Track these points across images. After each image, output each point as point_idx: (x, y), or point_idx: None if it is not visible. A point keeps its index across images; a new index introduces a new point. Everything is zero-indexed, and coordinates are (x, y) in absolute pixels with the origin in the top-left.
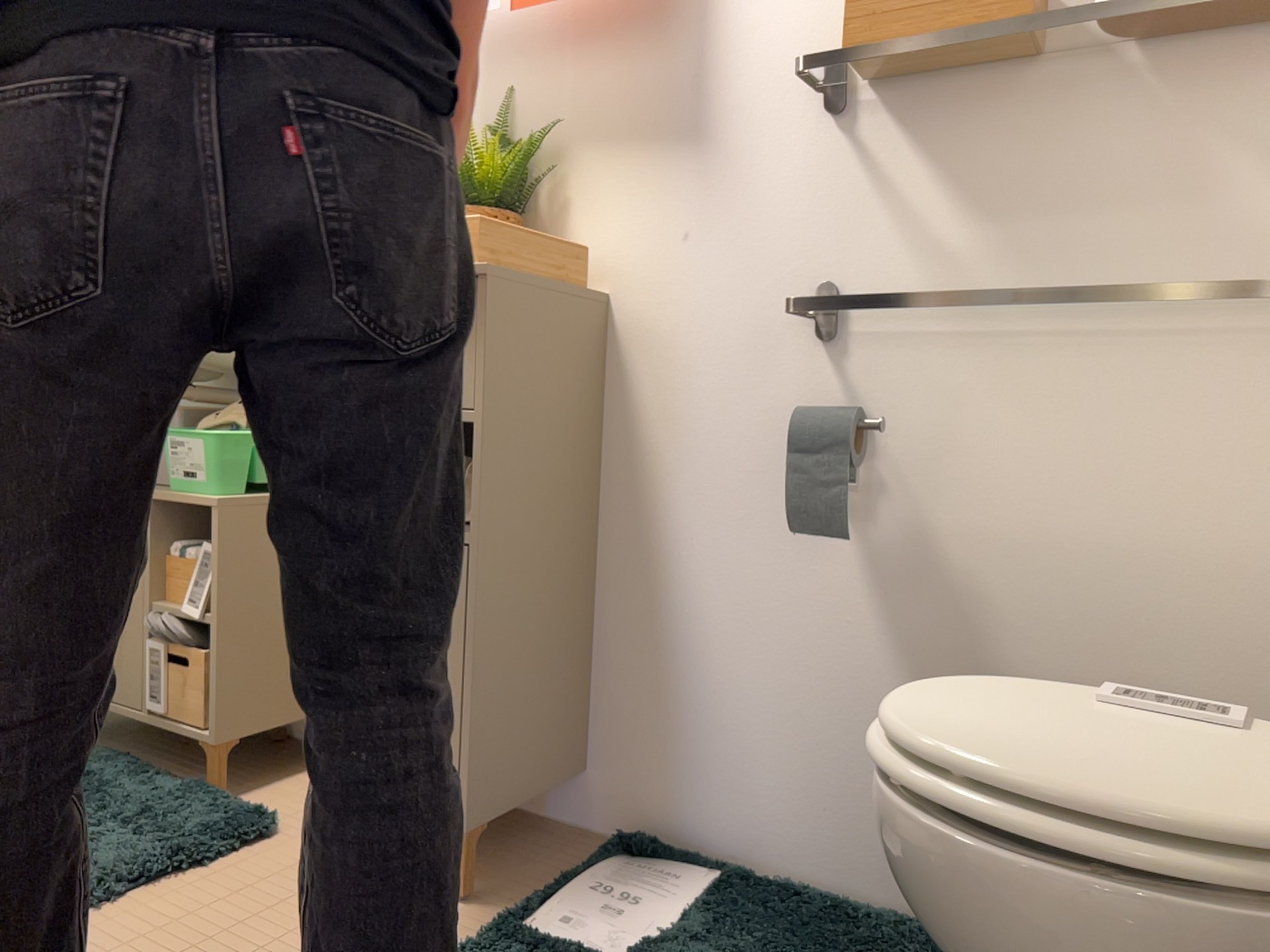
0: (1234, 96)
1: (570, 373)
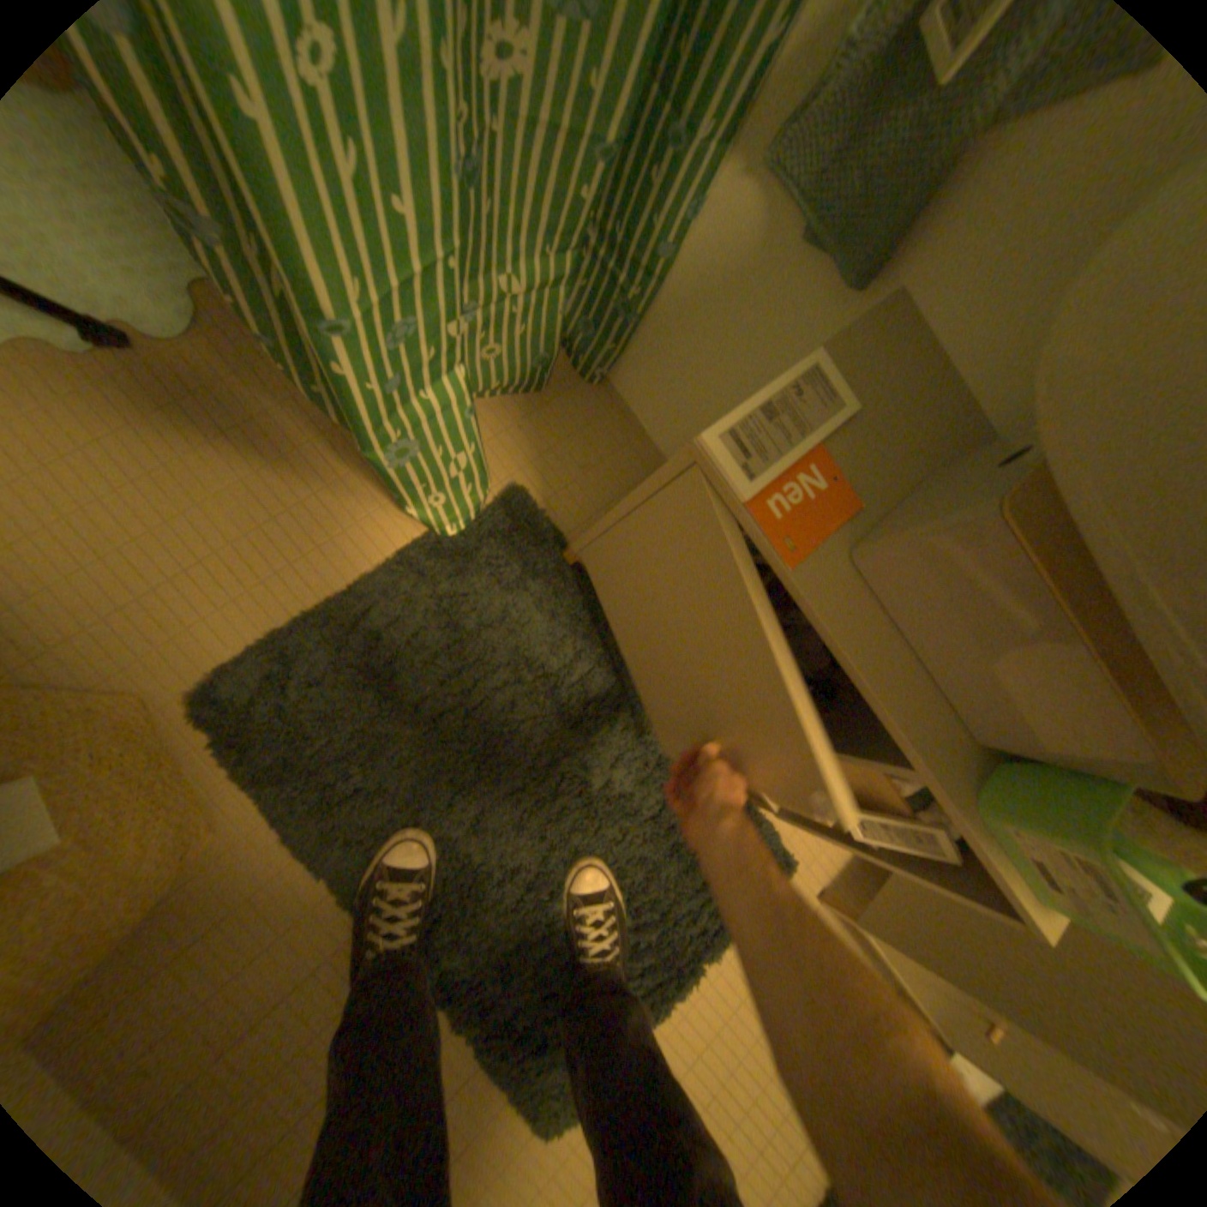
0: None
1: None
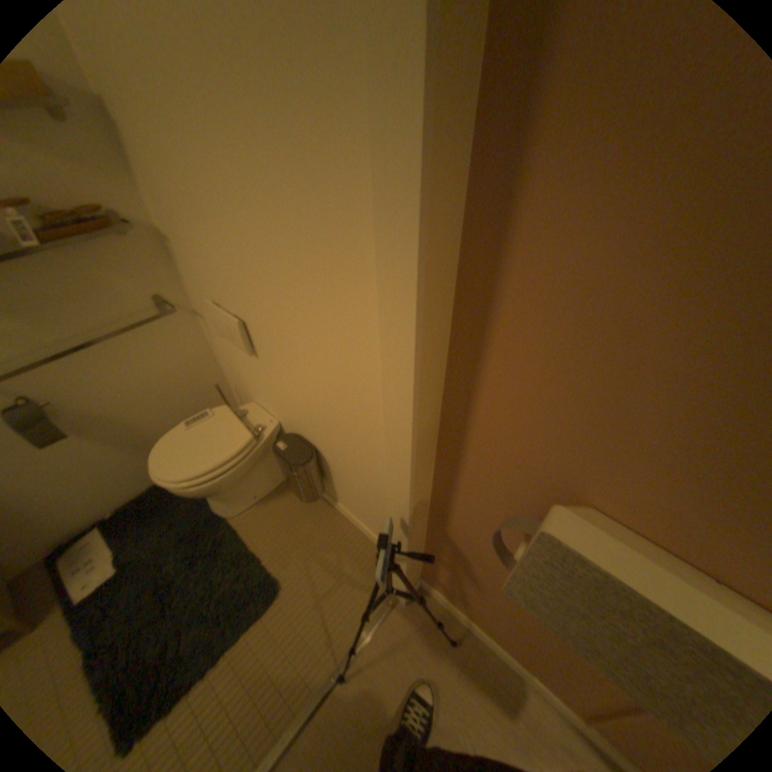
0: (88, 256)
1: None
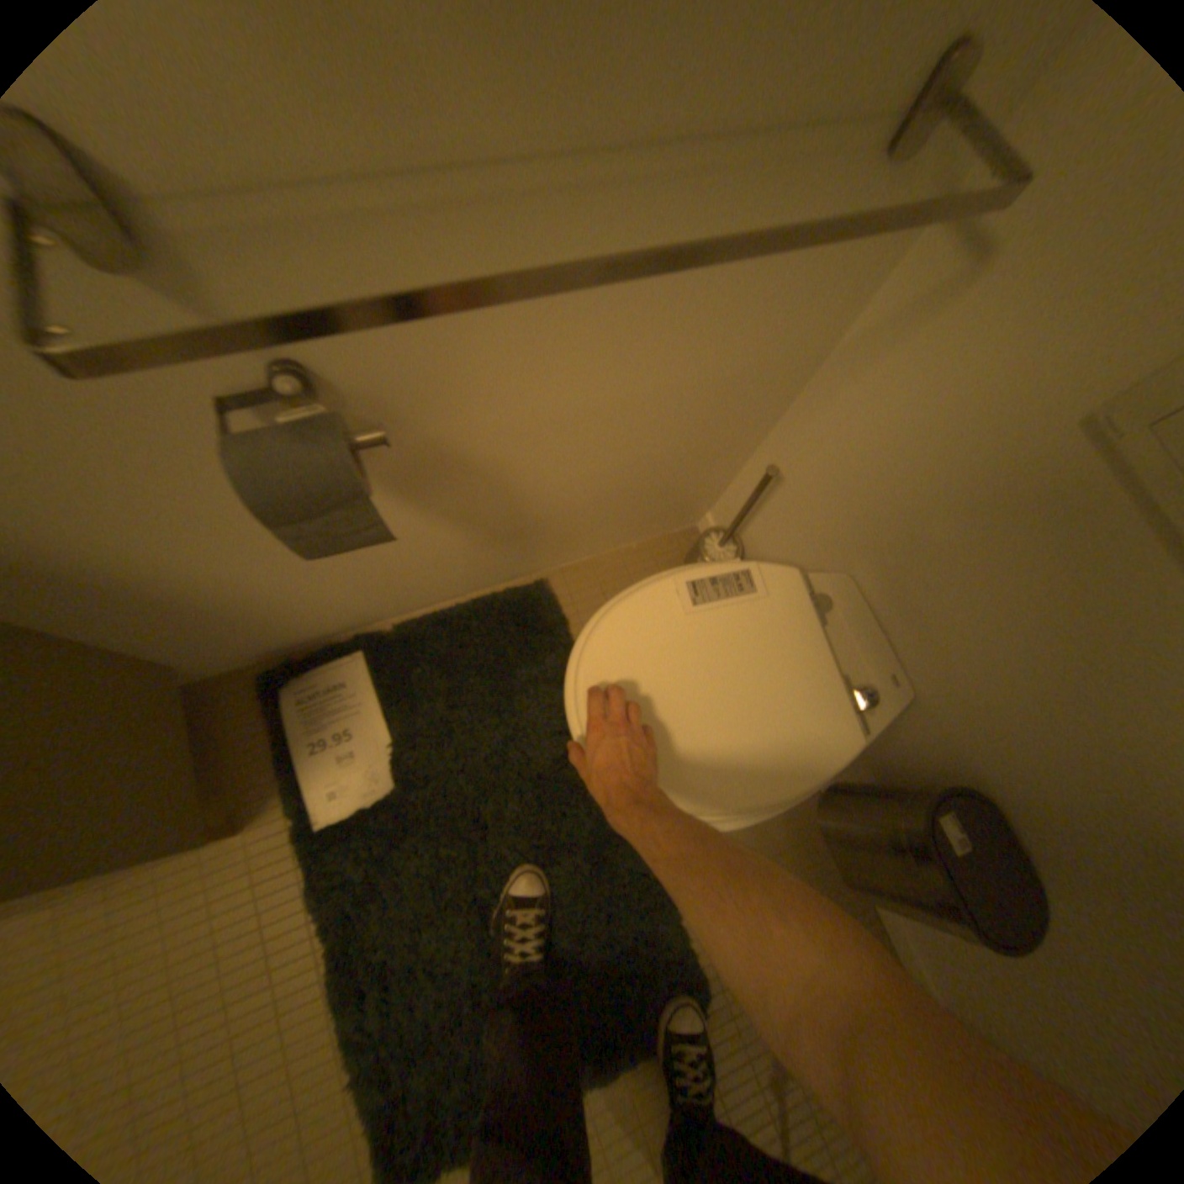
0: None
1: None
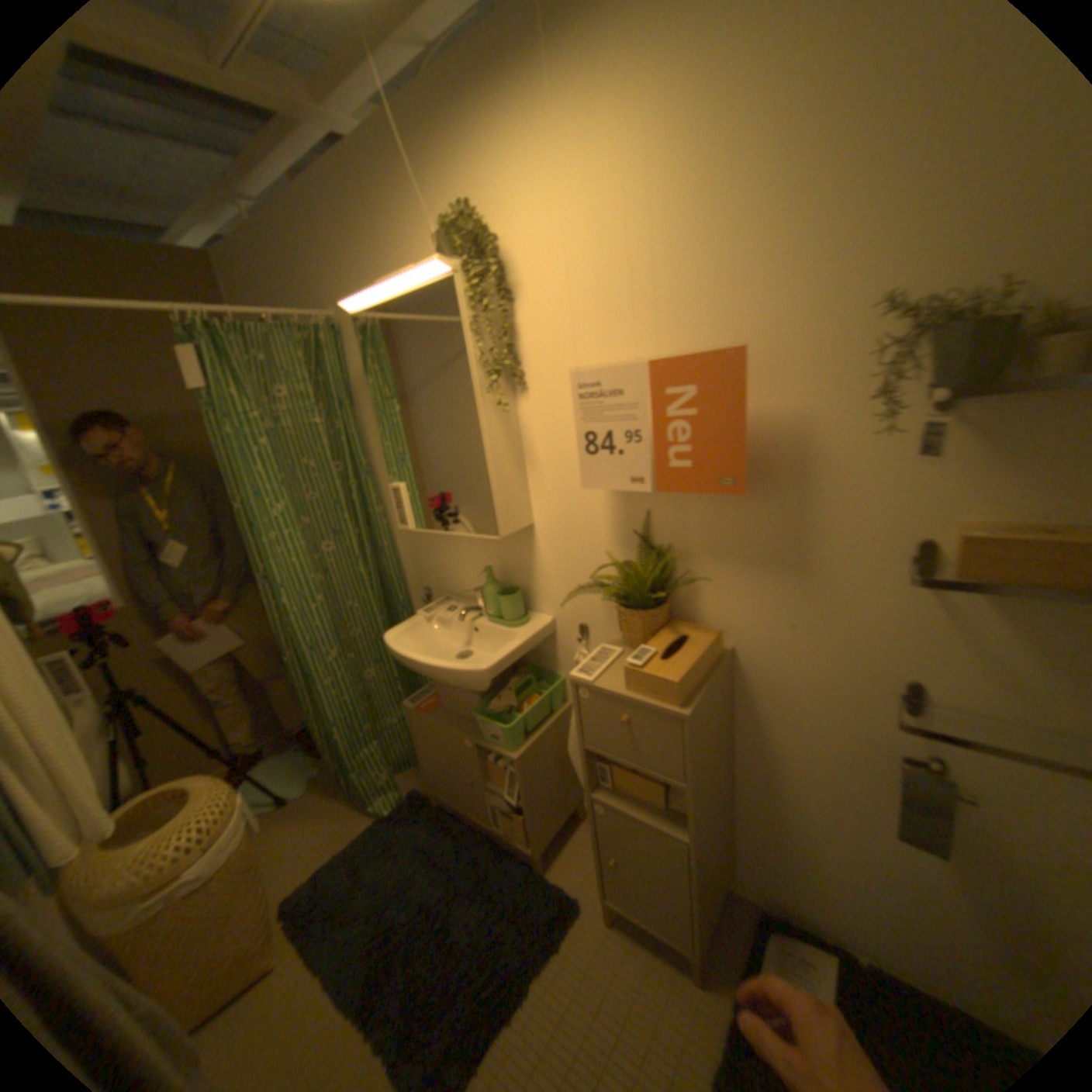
0: None
1: (722, 709)
